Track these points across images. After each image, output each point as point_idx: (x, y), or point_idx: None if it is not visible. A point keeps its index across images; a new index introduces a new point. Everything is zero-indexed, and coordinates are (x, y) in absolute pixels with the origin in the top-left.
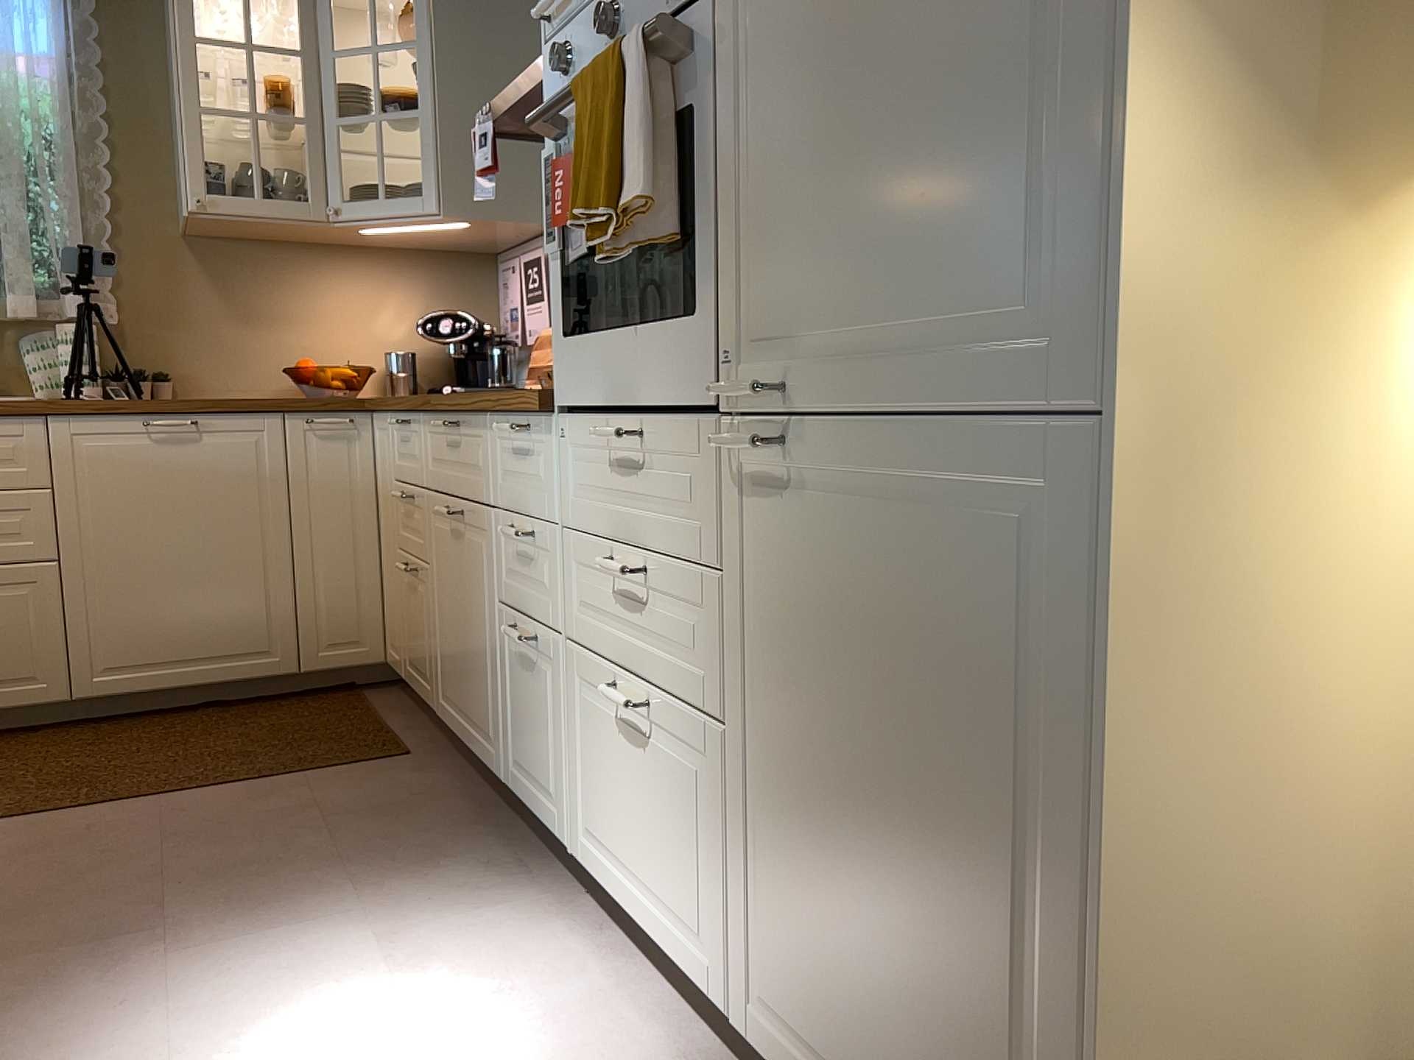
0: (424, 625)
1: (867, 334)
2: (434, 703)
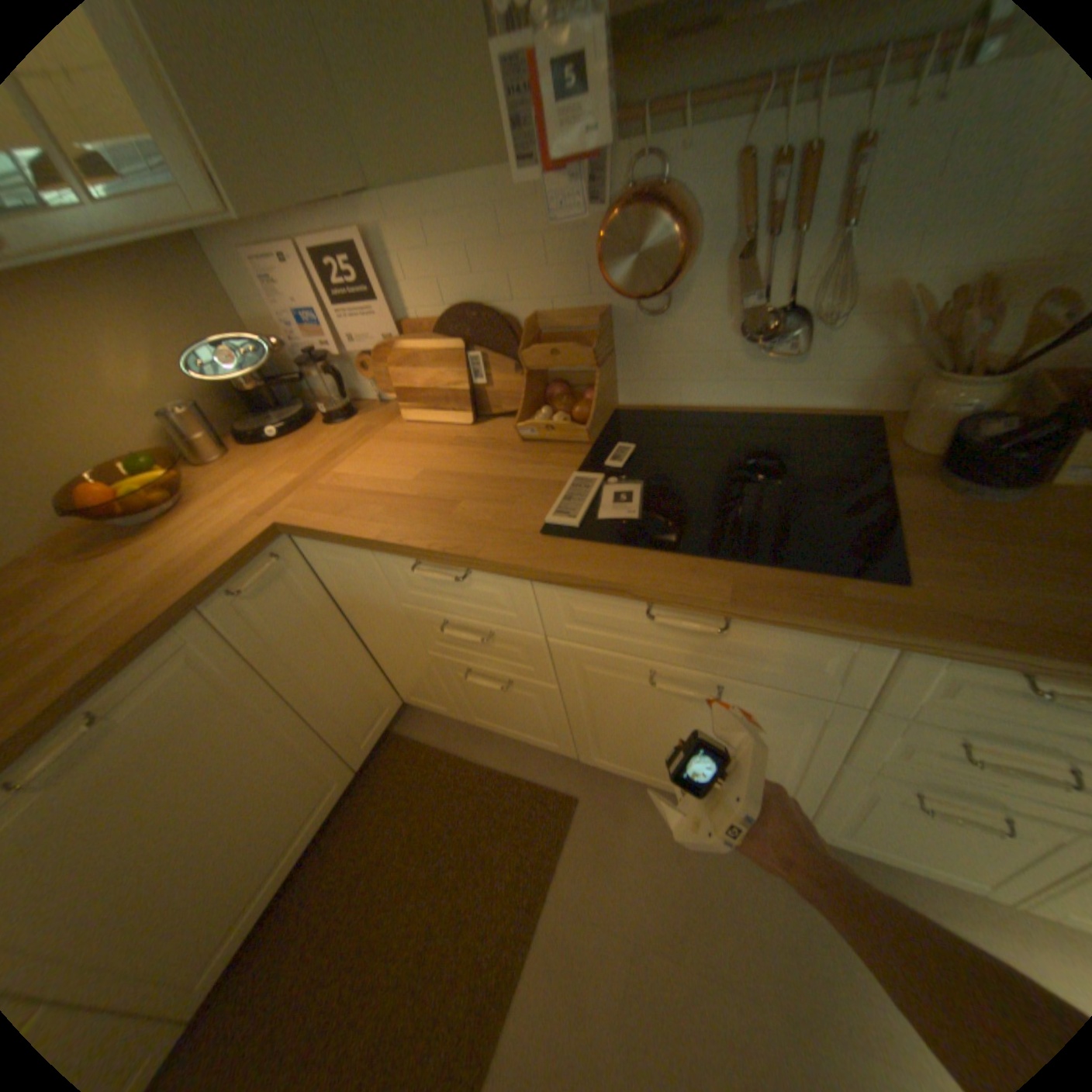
0: (540, 714)
1: None
2: (573, 755)
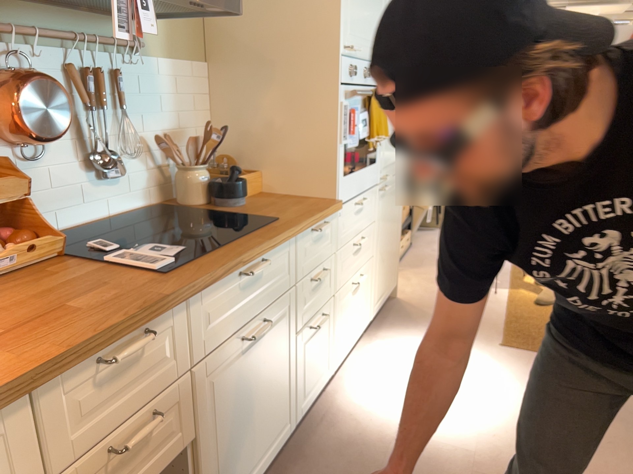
0: None
1: (392, 163)
2: None
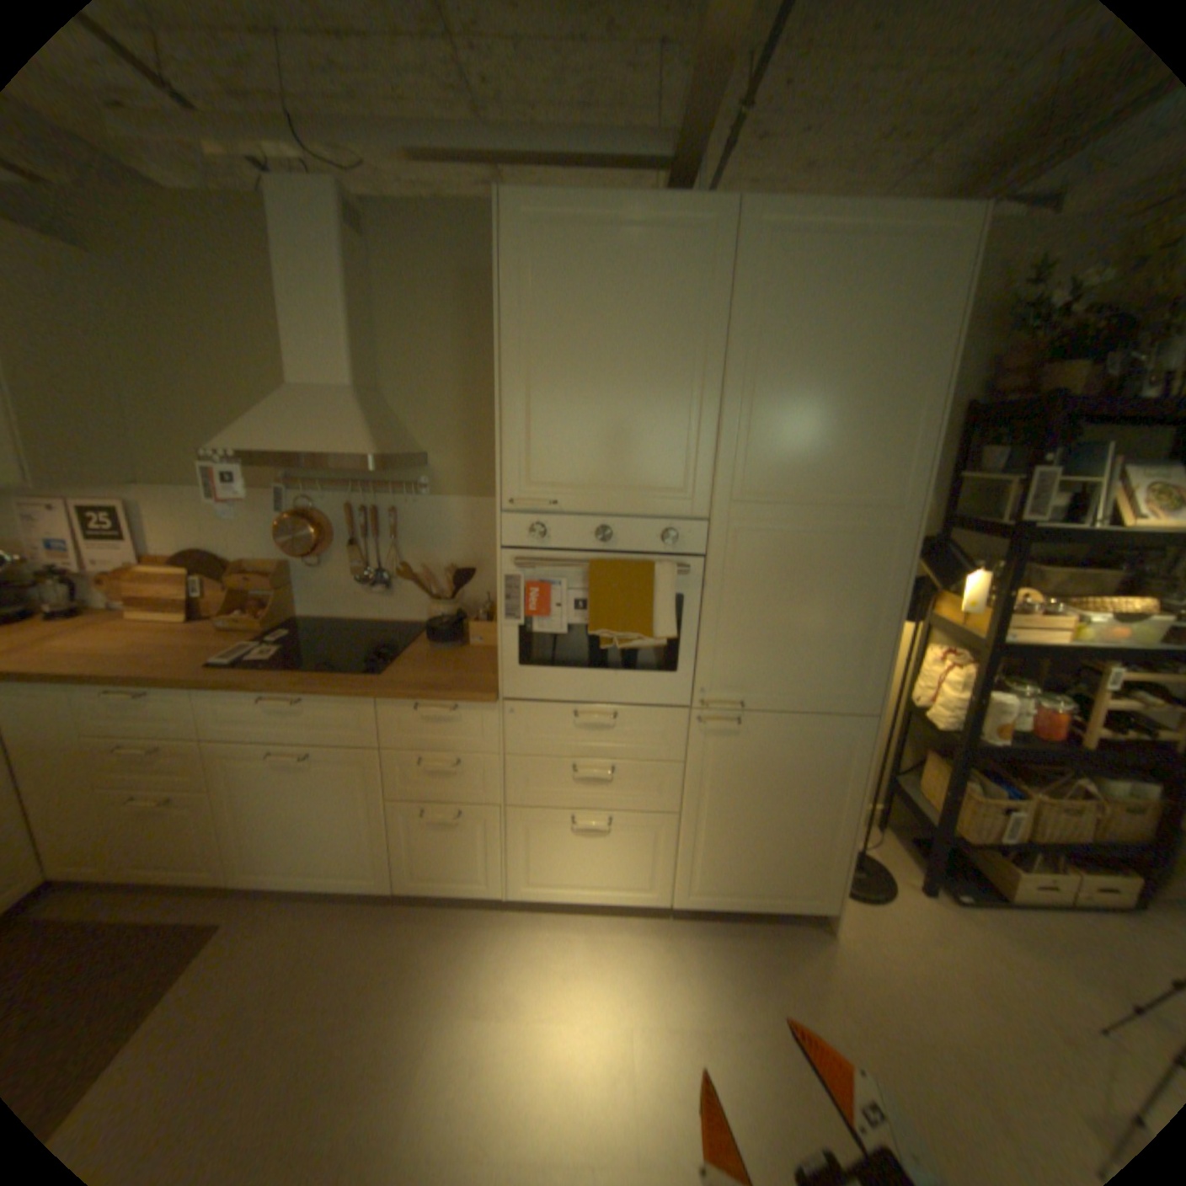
0: (193, 836)
1: (781, 690)
2: (221, 882)
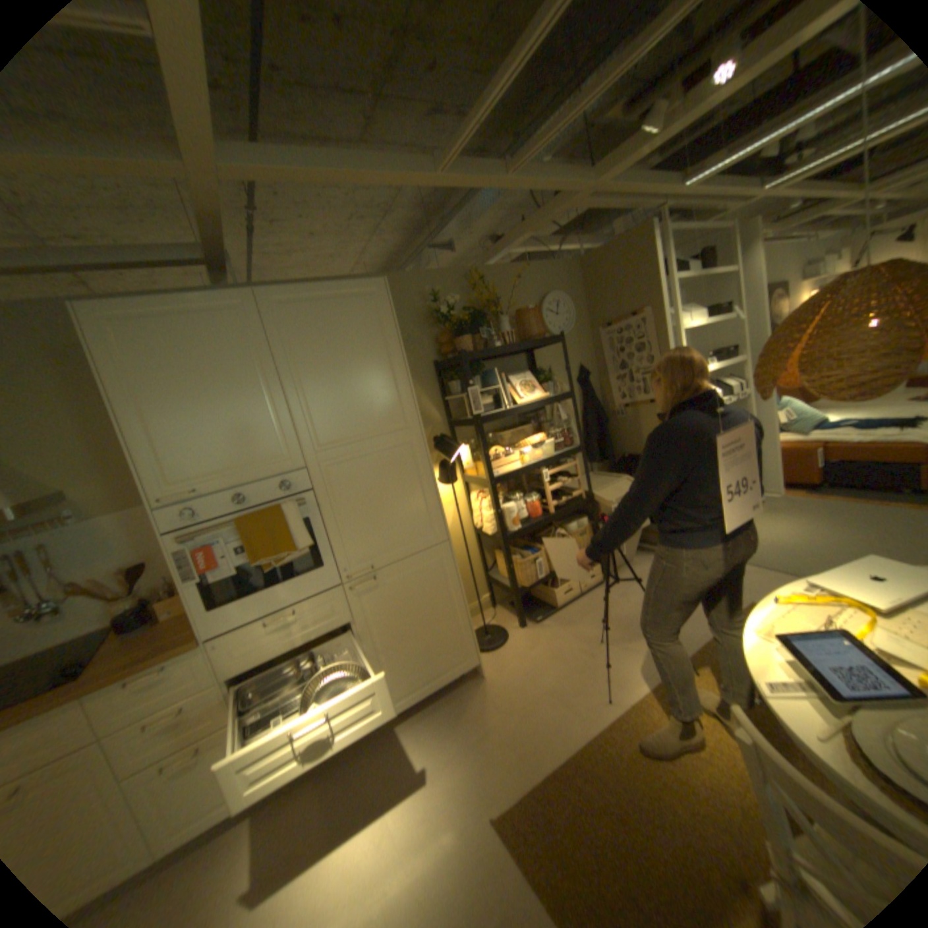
0: None
1: (390, 549)
2: None
